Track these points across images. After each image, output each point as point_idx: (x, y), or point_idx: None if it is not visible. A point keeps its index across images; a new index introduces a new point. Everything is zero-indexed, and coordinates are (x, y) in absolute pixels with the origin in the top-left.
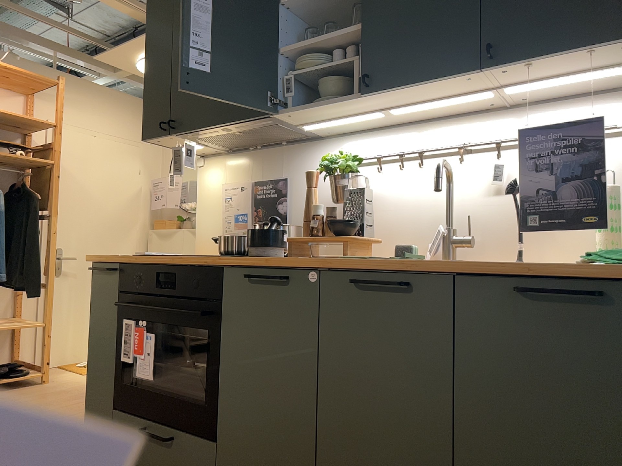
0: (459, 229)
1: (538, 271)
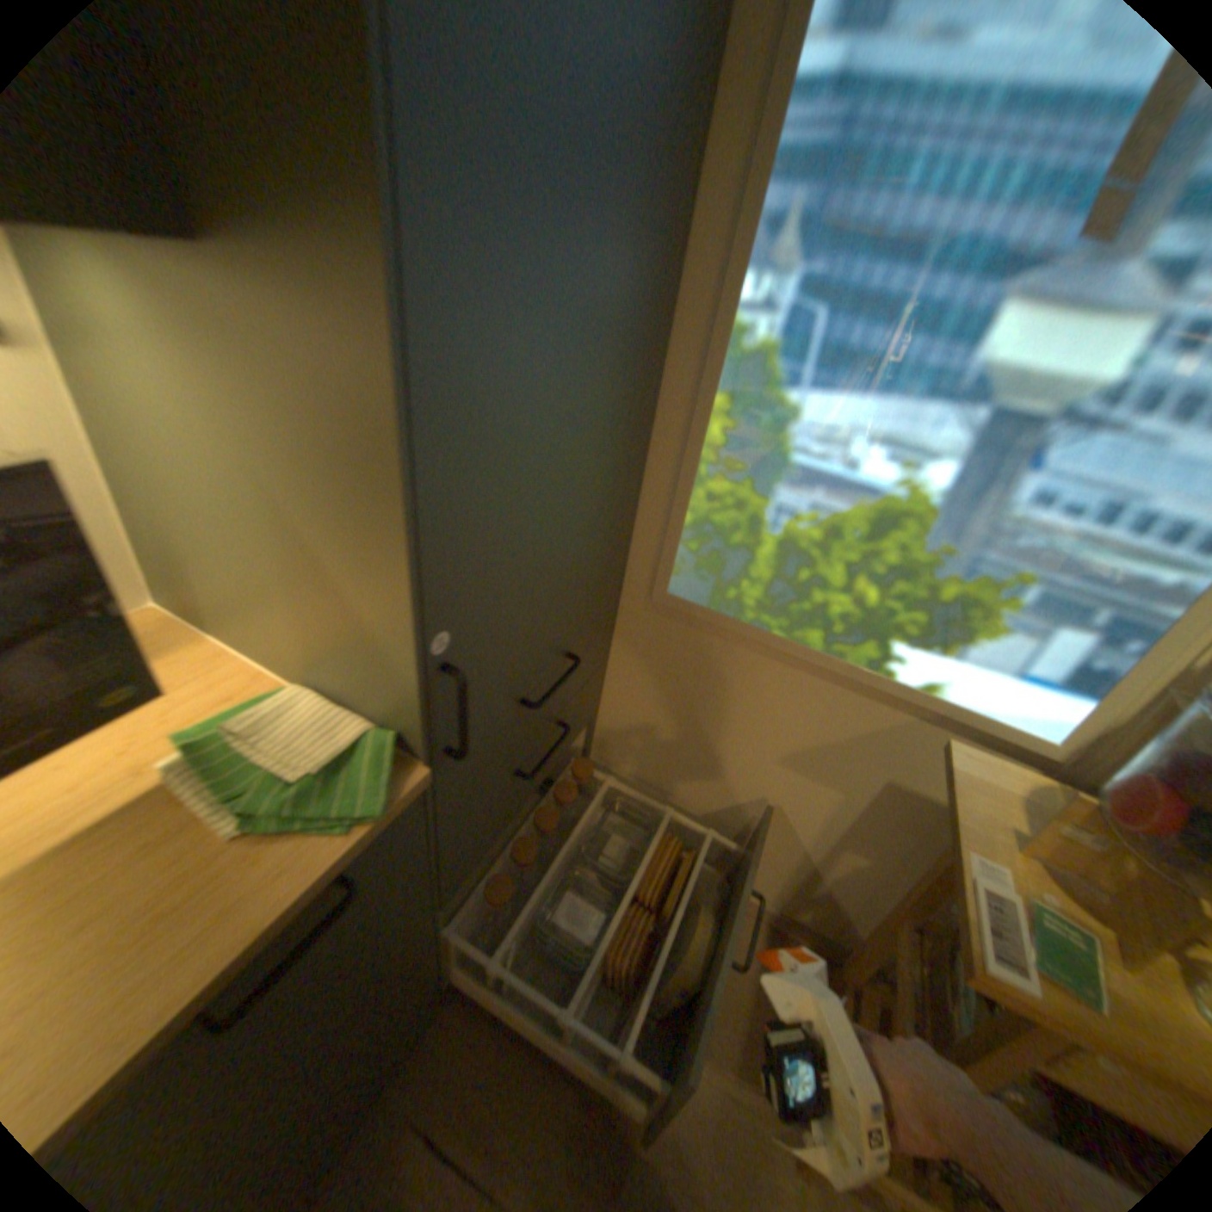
0: None
1: (234, 970)
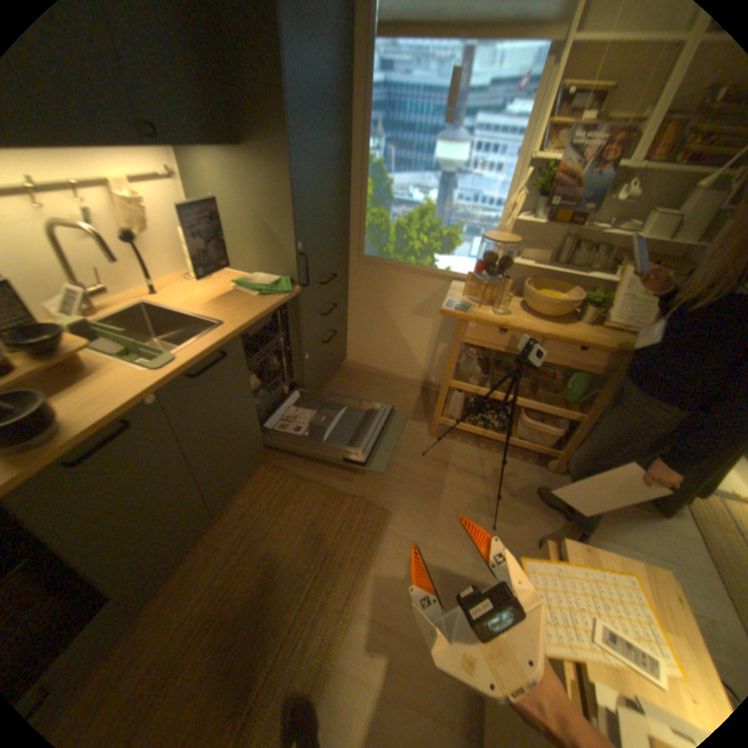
0: (81, 282)
1: (269, 312)
